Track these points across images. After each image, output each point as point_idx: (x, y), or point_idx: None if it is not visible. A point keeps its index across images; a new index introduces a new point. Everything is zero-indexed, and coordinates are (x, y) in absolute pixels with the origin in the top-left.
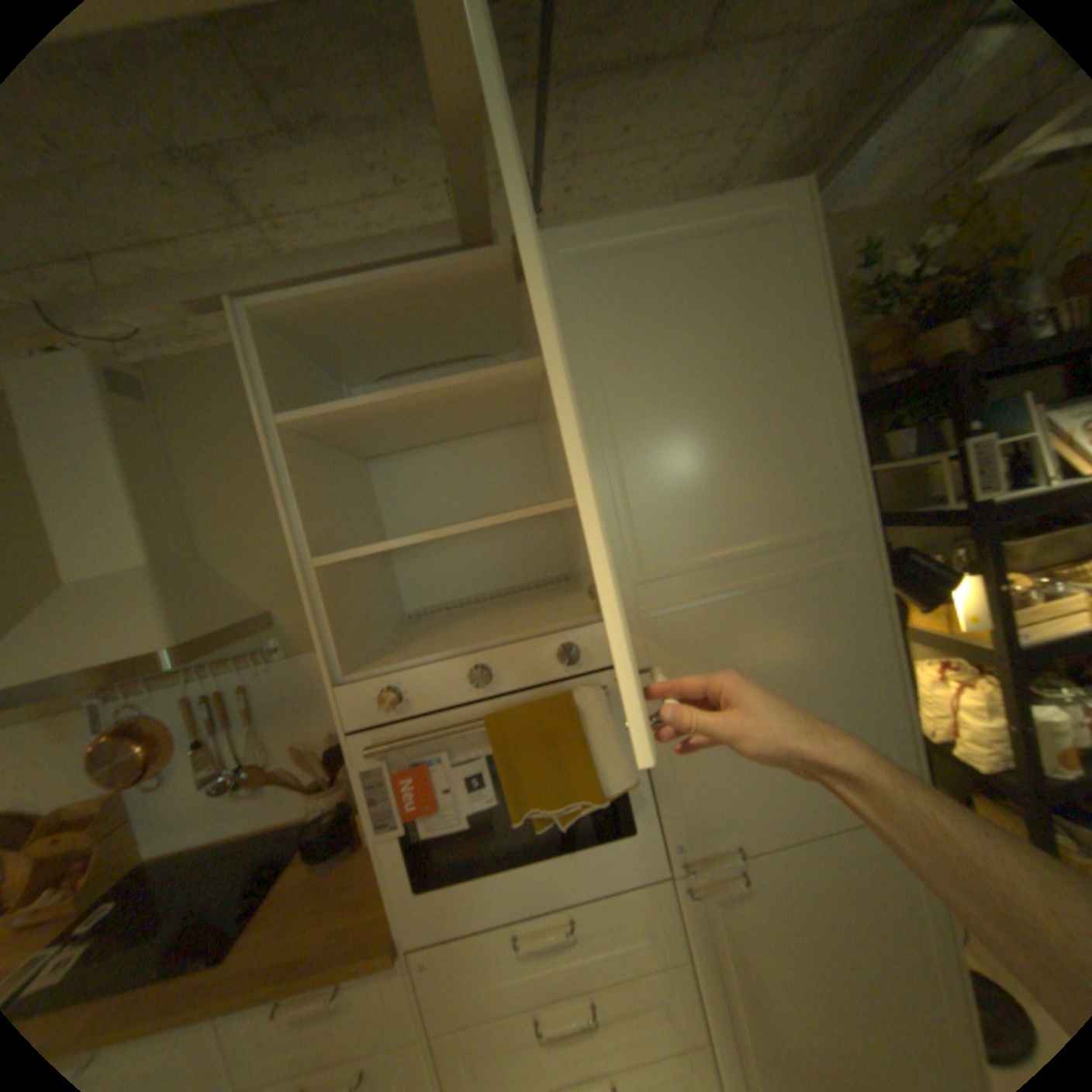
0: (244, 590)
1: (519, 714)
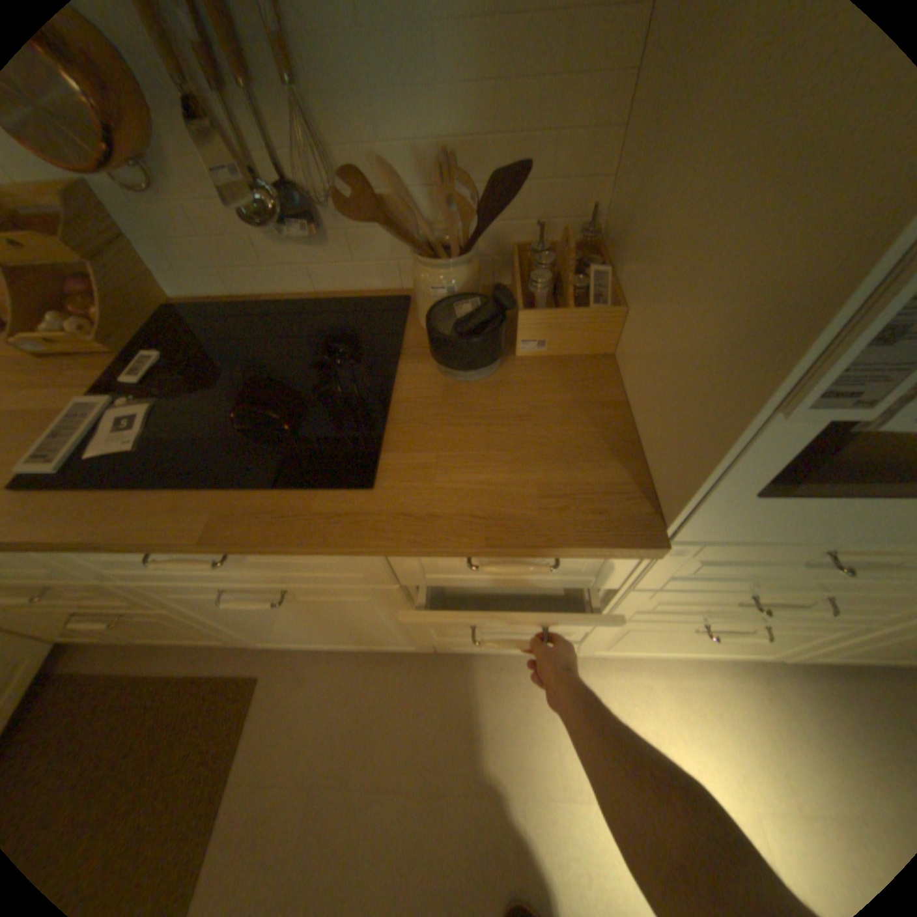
0: None
1: None
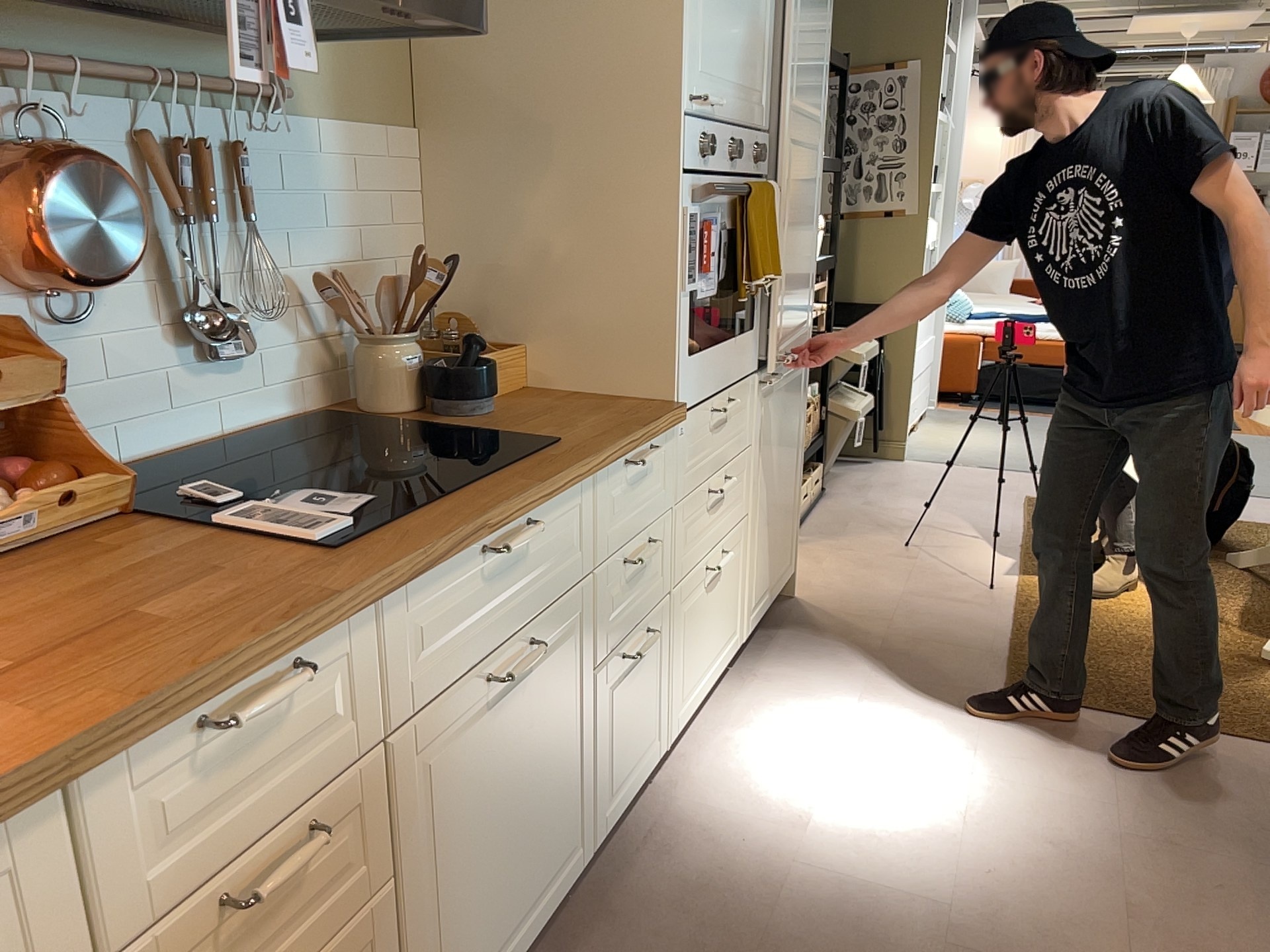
0: None
1: (762, 189)
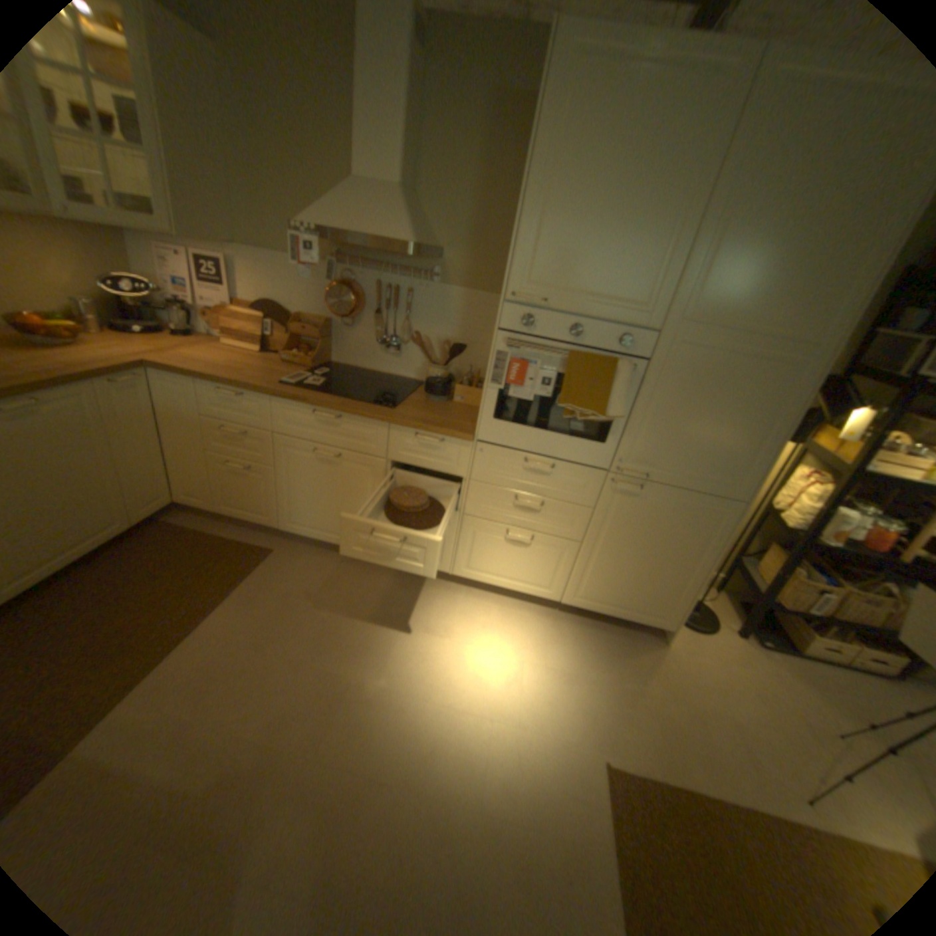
0: (434, 228)
1: (587, 357)
